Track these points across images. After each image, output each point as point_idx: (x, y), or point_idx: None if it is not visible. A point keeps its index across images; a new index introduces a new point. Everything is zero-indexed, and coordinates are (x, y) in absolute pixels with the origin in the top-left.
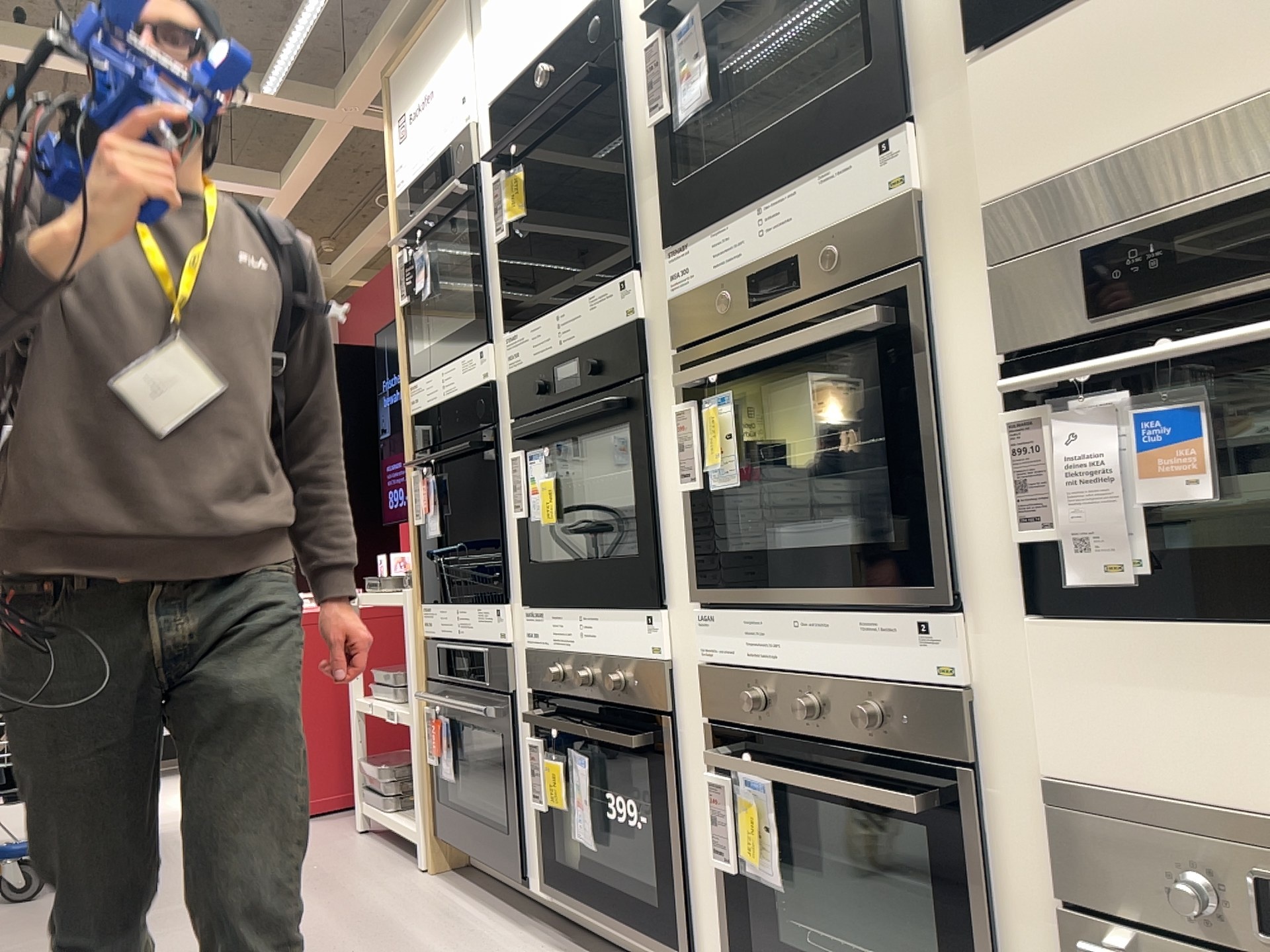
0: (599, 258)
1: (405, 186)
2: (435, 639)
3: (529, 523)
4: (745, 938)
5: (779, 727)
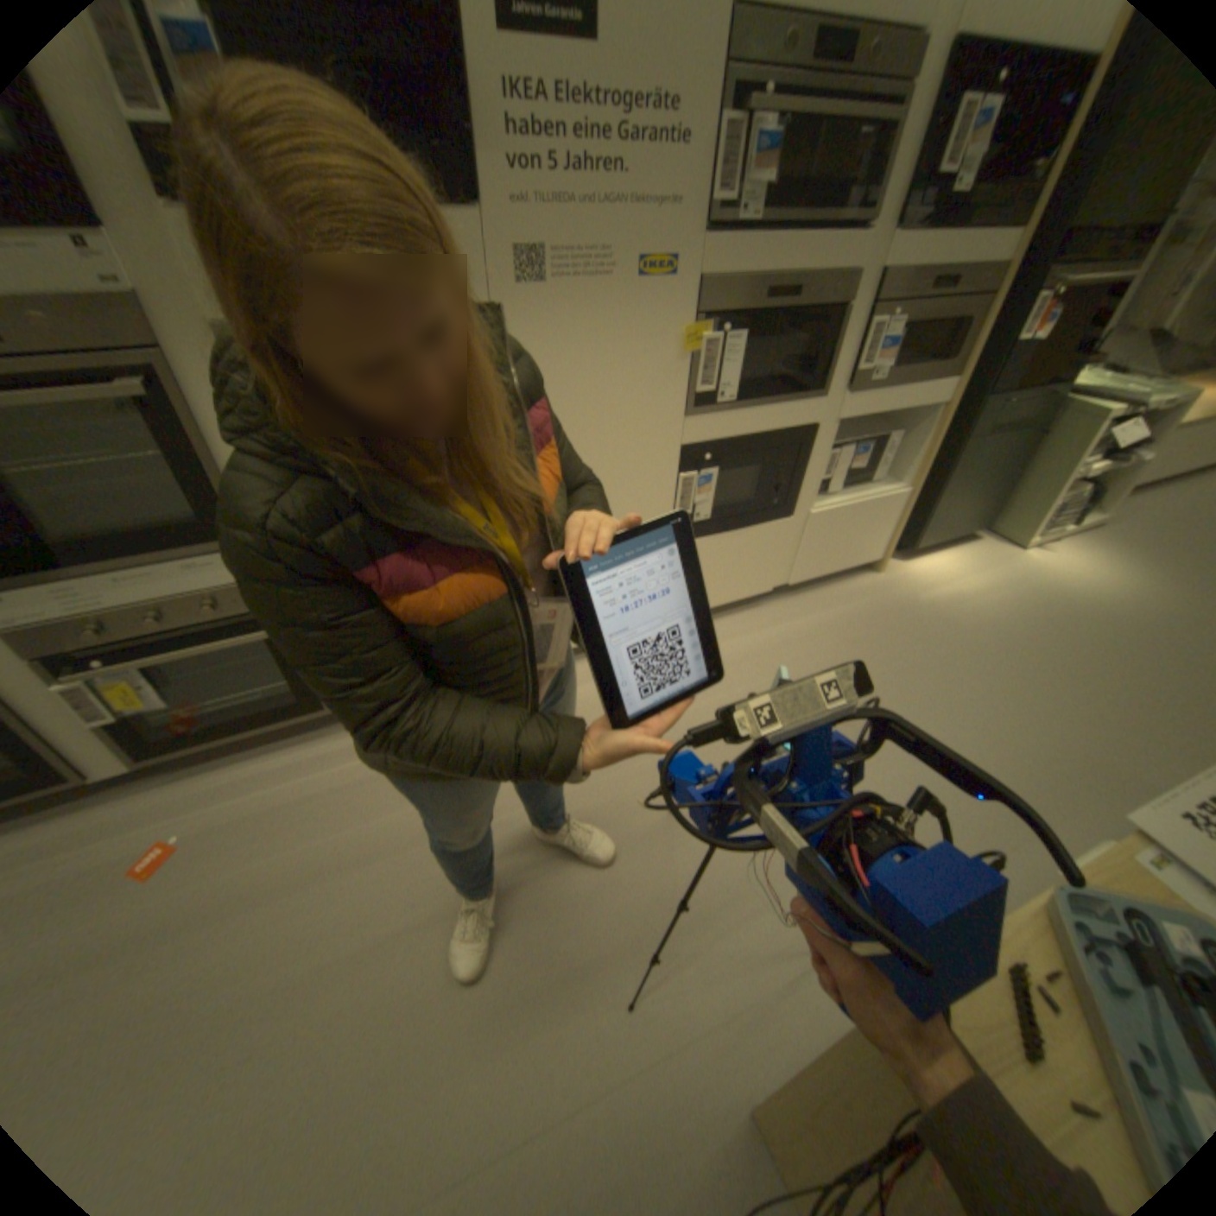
0: None
1: None
2: None
3: None
4: (125, 743)
5: (121, 639)
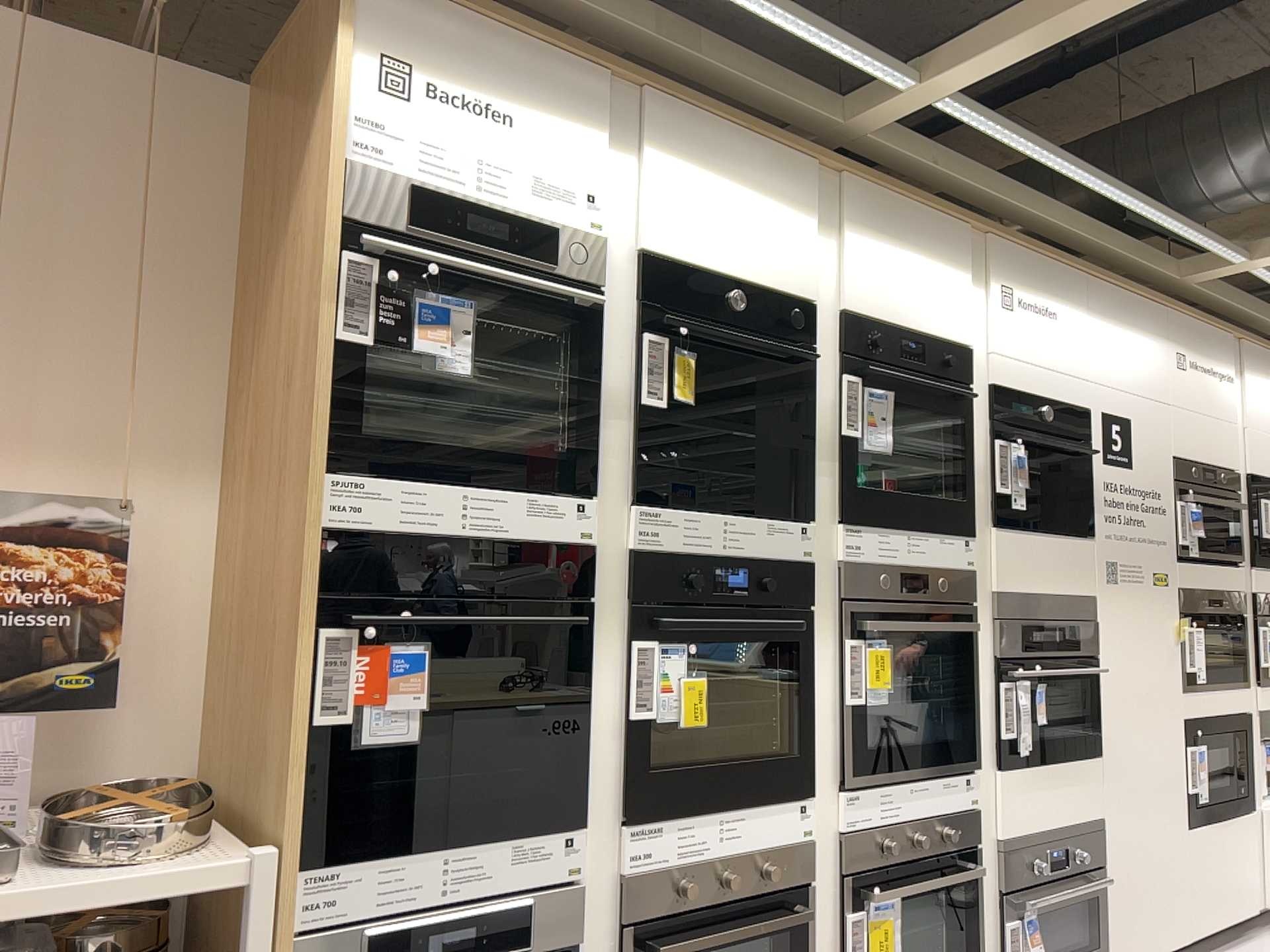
0: (772, 494)
1: (395, 168)
2: (340, 924)
3: (648, 724)
4: None
5: (896, 859)
